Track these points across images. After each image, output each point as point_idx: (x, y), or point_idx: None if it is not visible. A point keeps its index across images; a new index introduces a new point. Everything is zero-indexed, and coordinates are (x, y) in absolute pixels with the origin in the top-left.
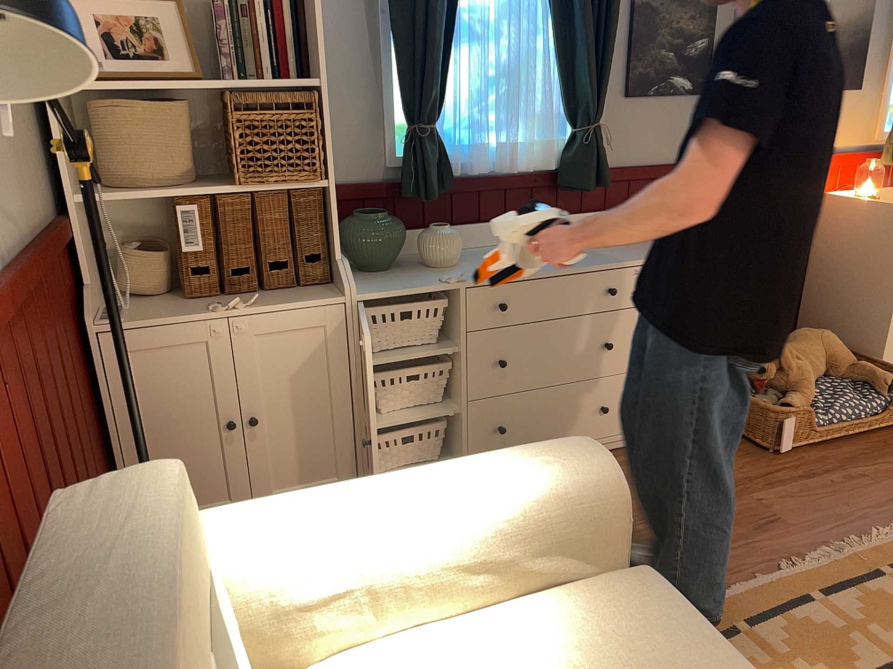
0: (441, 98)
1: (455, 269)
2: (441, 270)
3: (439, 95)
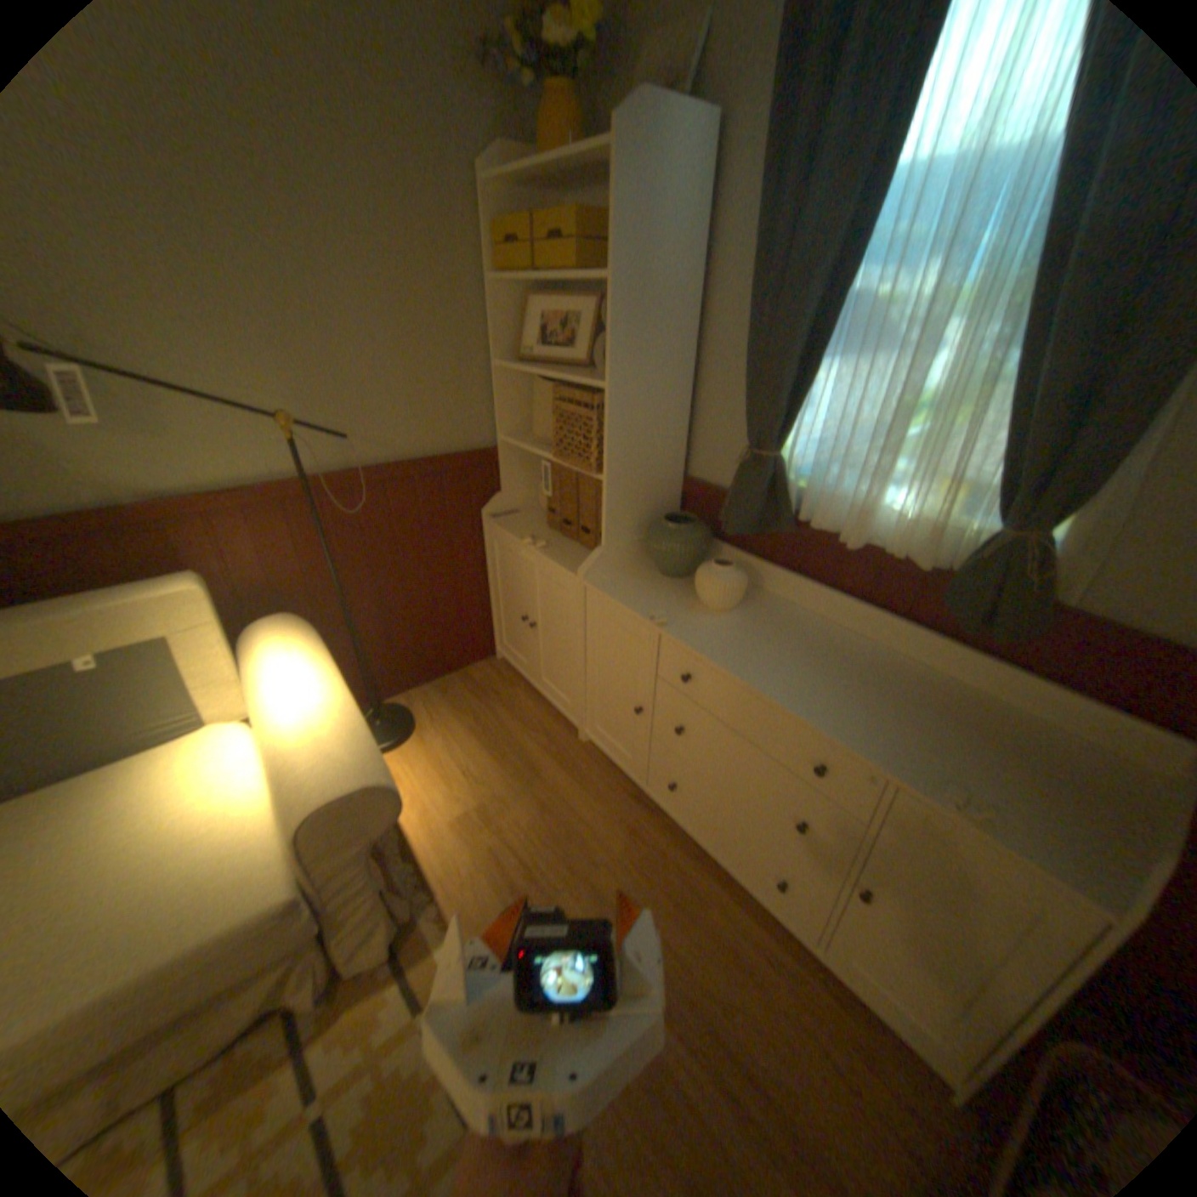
0: (790, 422)
1: (704, 614)
2: (691, 607)
3: (782, 417)
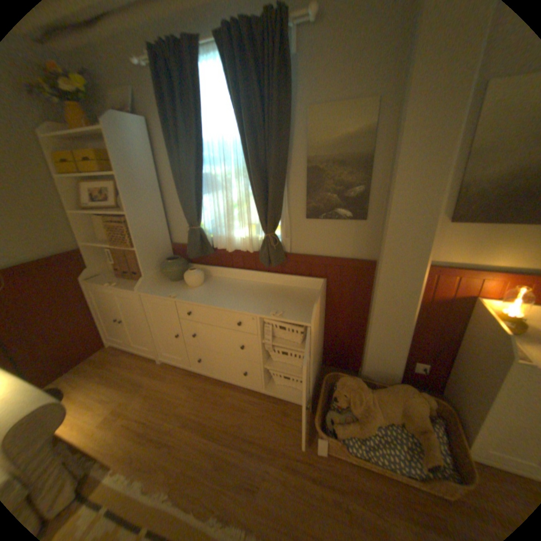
0: (199, 216)
1: (190, 289)
2: (185, 289)
3: (195, 215)
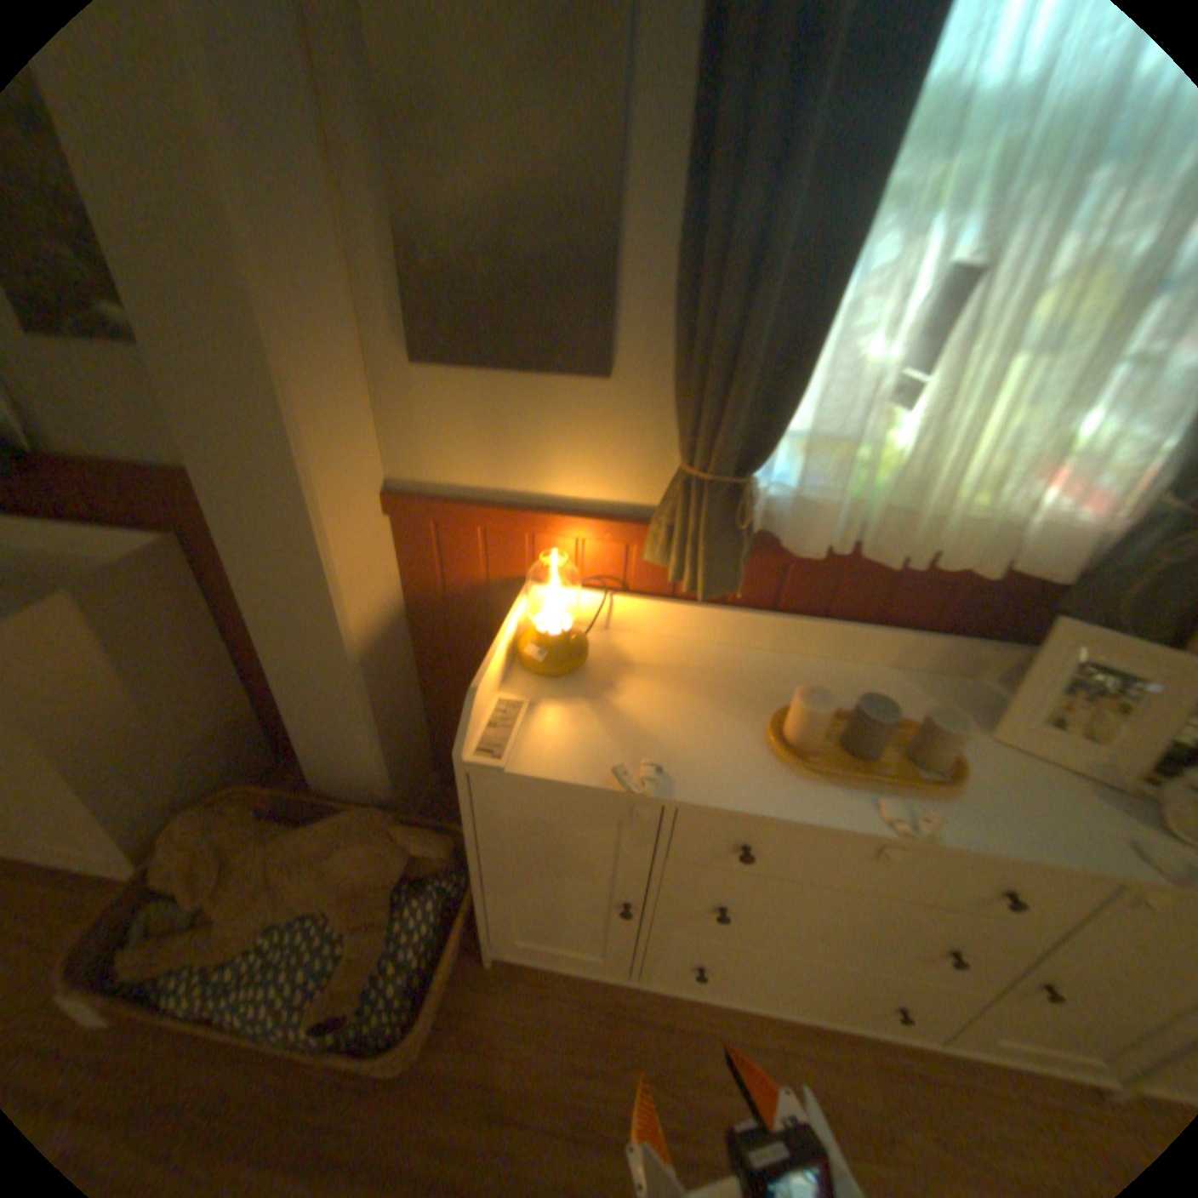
0: None
1: None
2: None
3: None
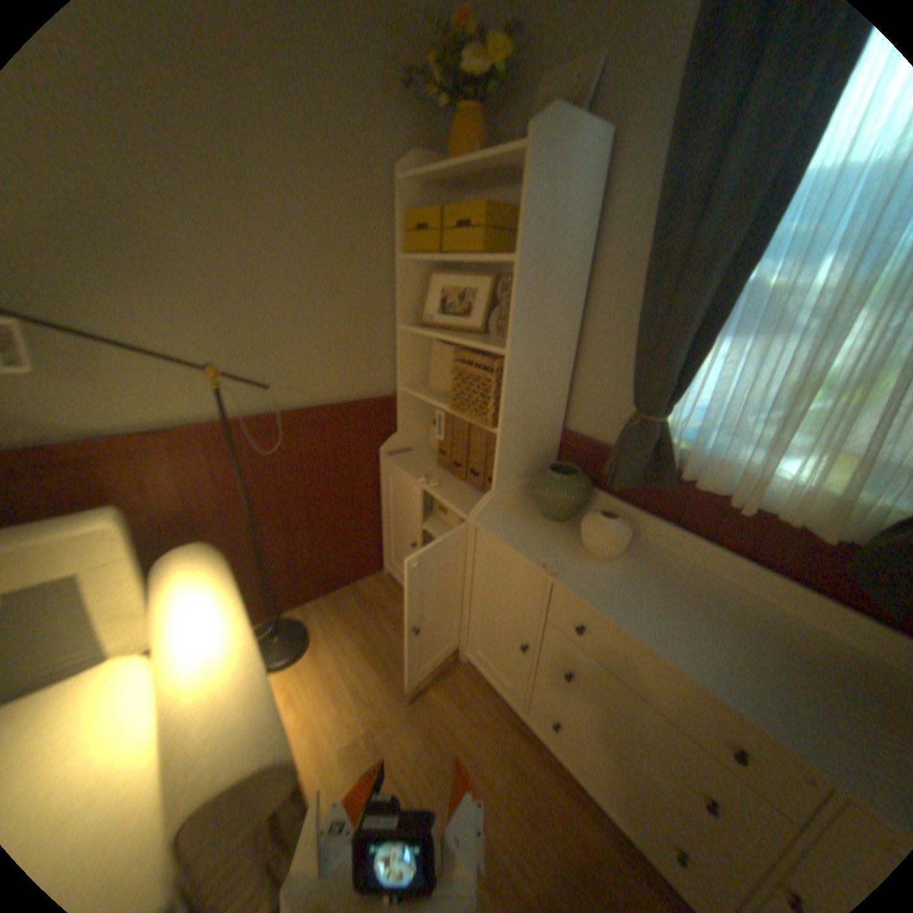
0: (681, 392)
1: (593, 562)
2: (579, 554)
3: (674, 388)
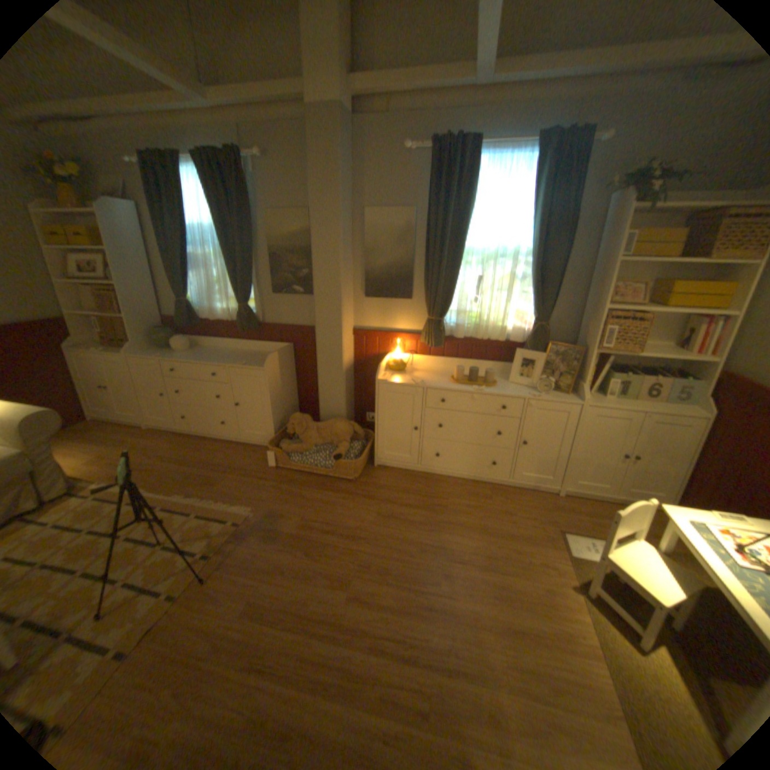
0: (183, 290)
1: (175, 354)
2: (170, 354)
3: (180, 289)
